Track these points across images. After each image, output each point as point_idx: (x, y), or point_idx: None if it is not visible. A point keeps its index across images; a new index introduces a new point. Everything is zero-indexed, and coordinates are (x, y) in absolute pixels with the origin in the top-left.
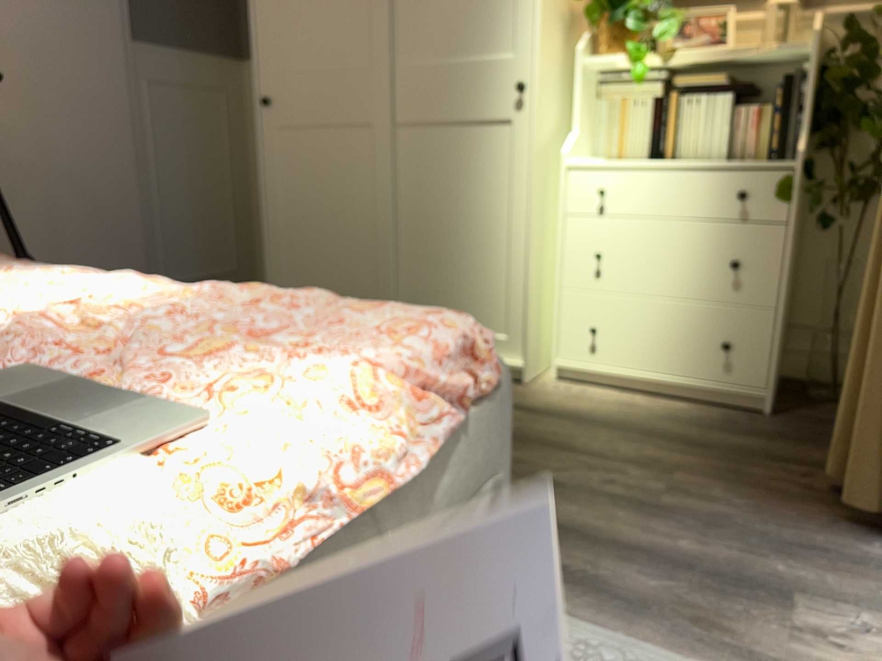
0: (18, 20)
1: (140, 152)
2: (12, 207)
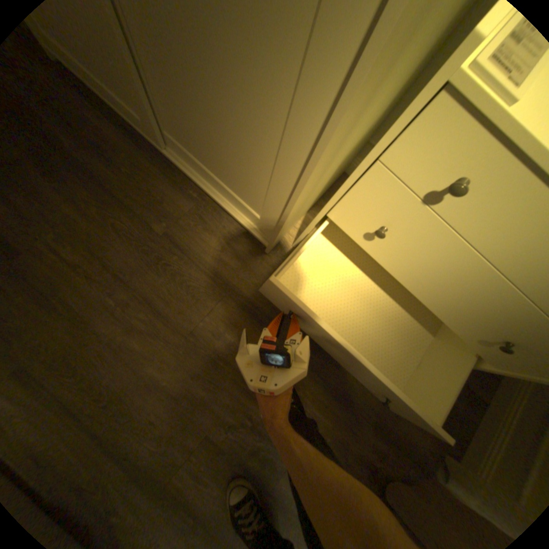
0: None
1: None
2: None
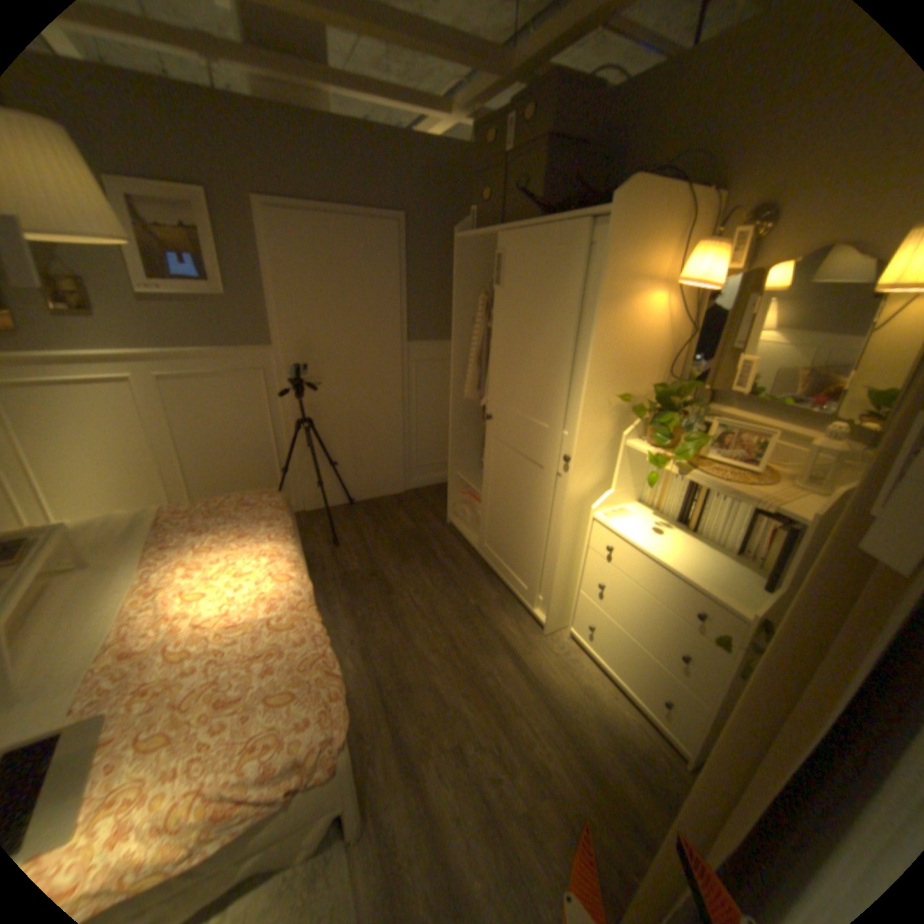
0: (341, 344)
1: (405, 402)
2: (332, 436)
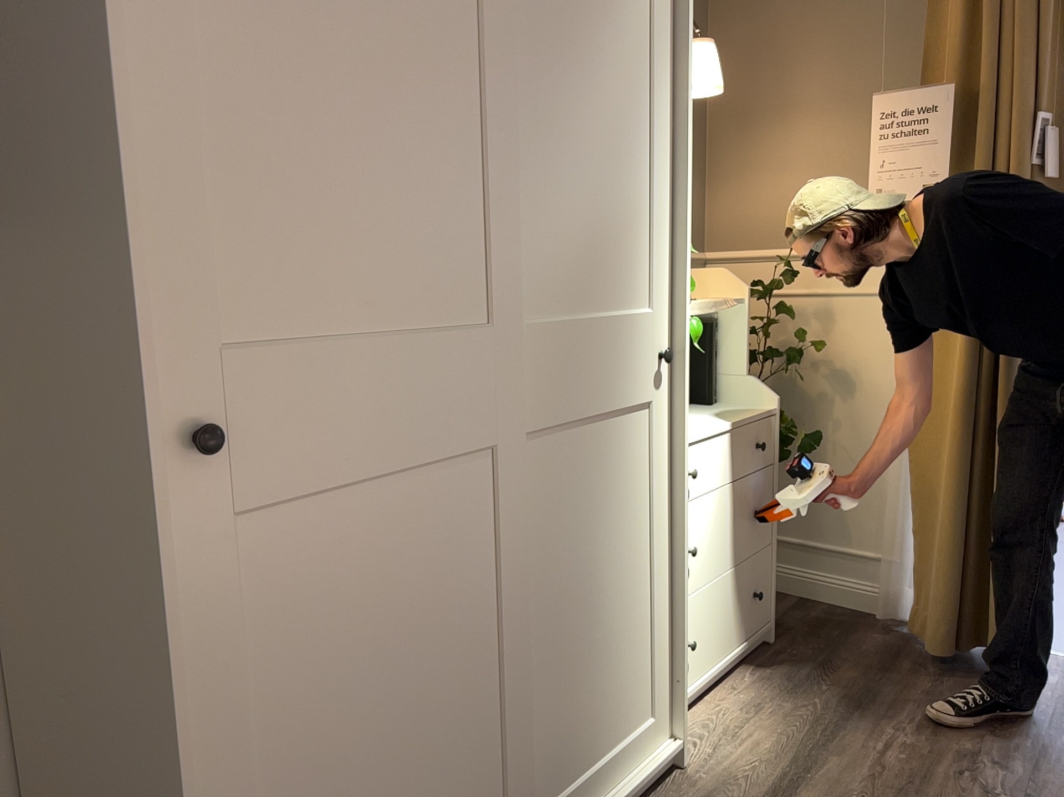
0: None
1: None
2: None
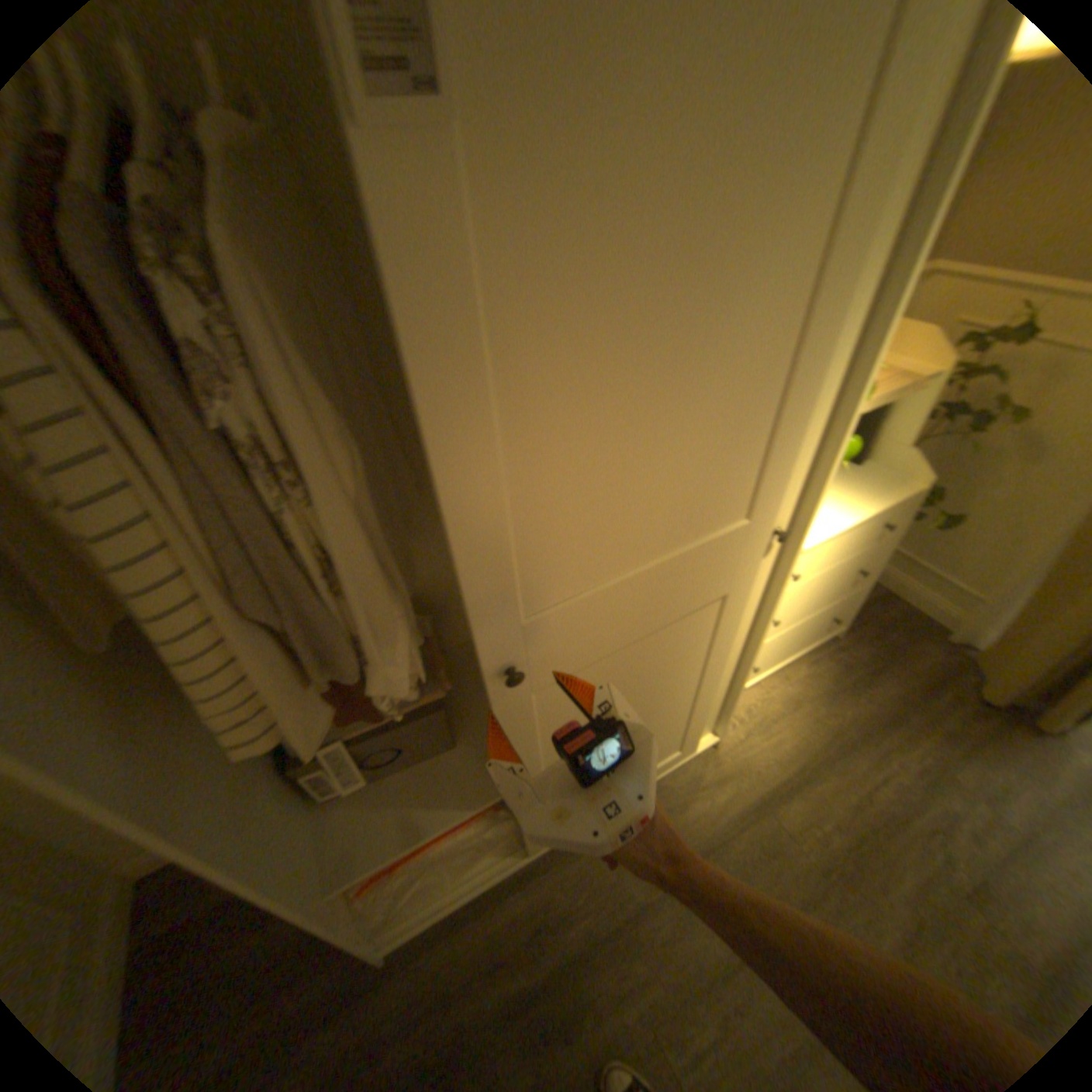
0: None
1: None
2: None
